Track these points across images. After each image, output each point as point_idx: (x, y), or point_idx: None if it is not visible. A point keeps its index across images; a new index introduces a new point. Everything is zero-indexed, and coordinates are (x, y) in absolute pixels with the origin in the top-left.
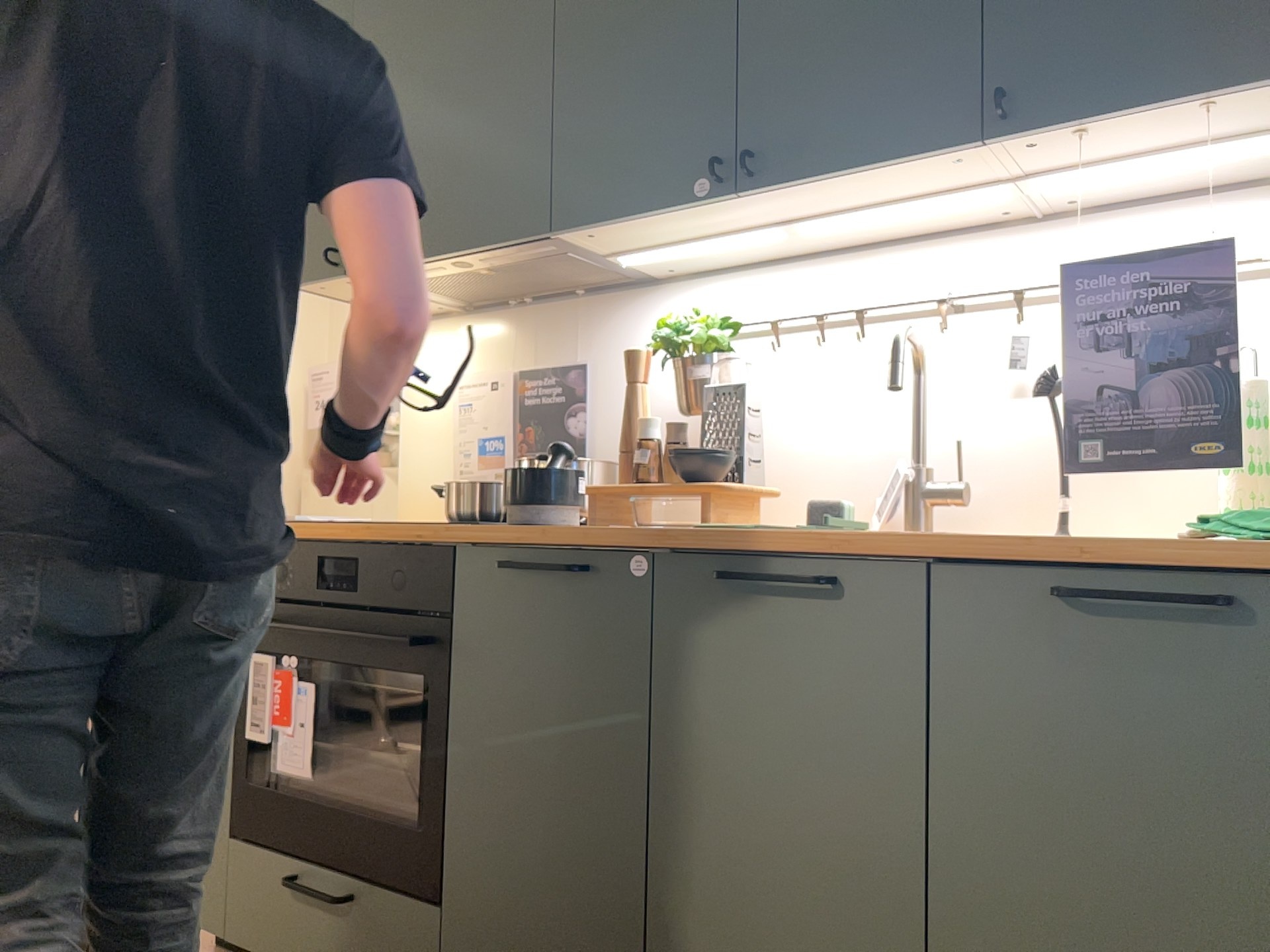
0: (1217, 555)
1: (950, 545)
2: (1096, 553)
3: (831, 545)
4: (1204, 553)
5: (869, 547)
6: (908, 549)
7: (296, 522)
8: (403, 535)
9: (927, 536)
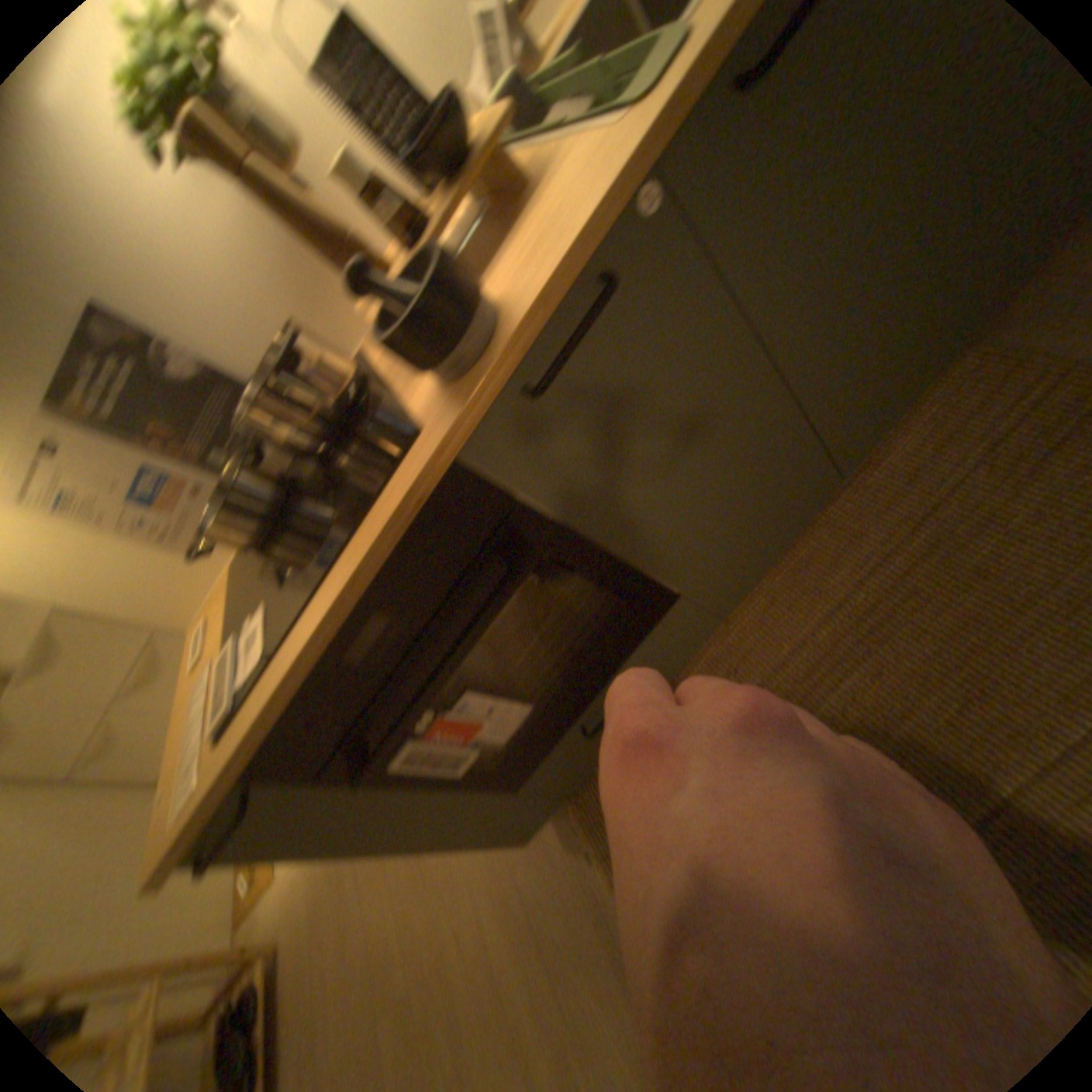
0: None
1: None
2: None
3: None
4: None
5: None
6: None
7: (237, 708)
8: (383, 535)
9: None
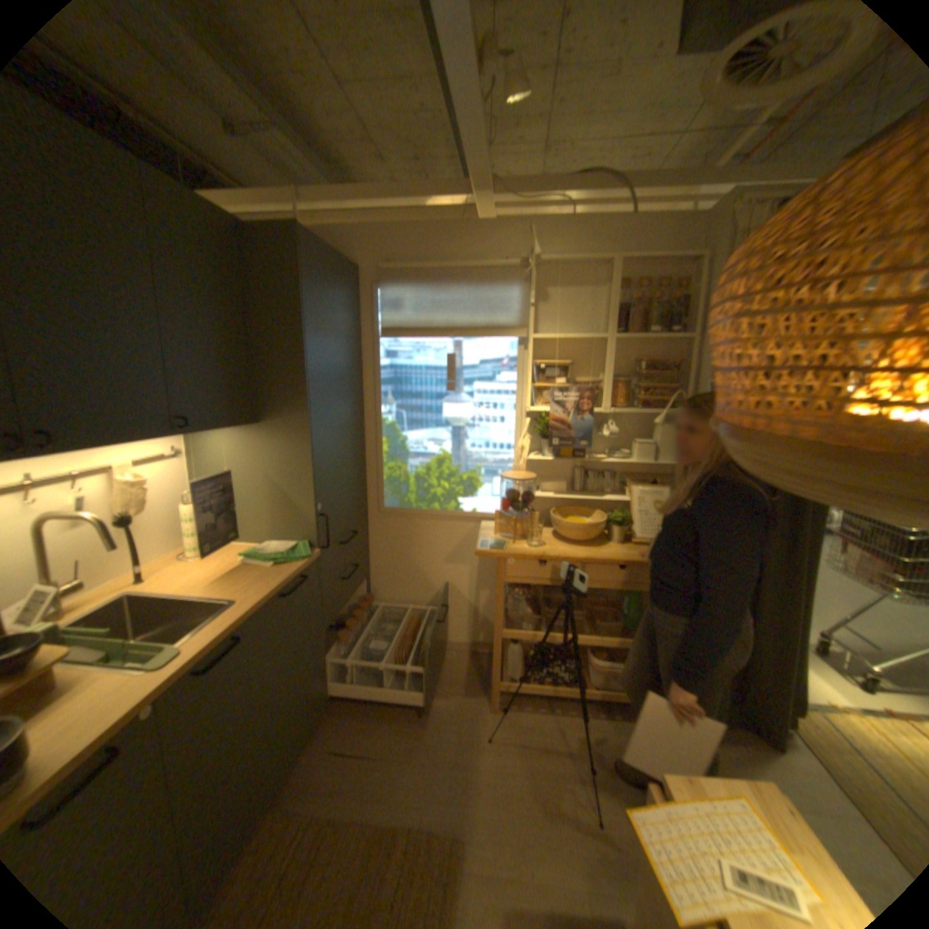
0: (296, 569)
1: (264, 602)
2: (287, 582)
3: (233, 628)
4: (302, 570)
5: (244, 619)
6: (254, 611)
7: None
8: None
9: (245, 604)
